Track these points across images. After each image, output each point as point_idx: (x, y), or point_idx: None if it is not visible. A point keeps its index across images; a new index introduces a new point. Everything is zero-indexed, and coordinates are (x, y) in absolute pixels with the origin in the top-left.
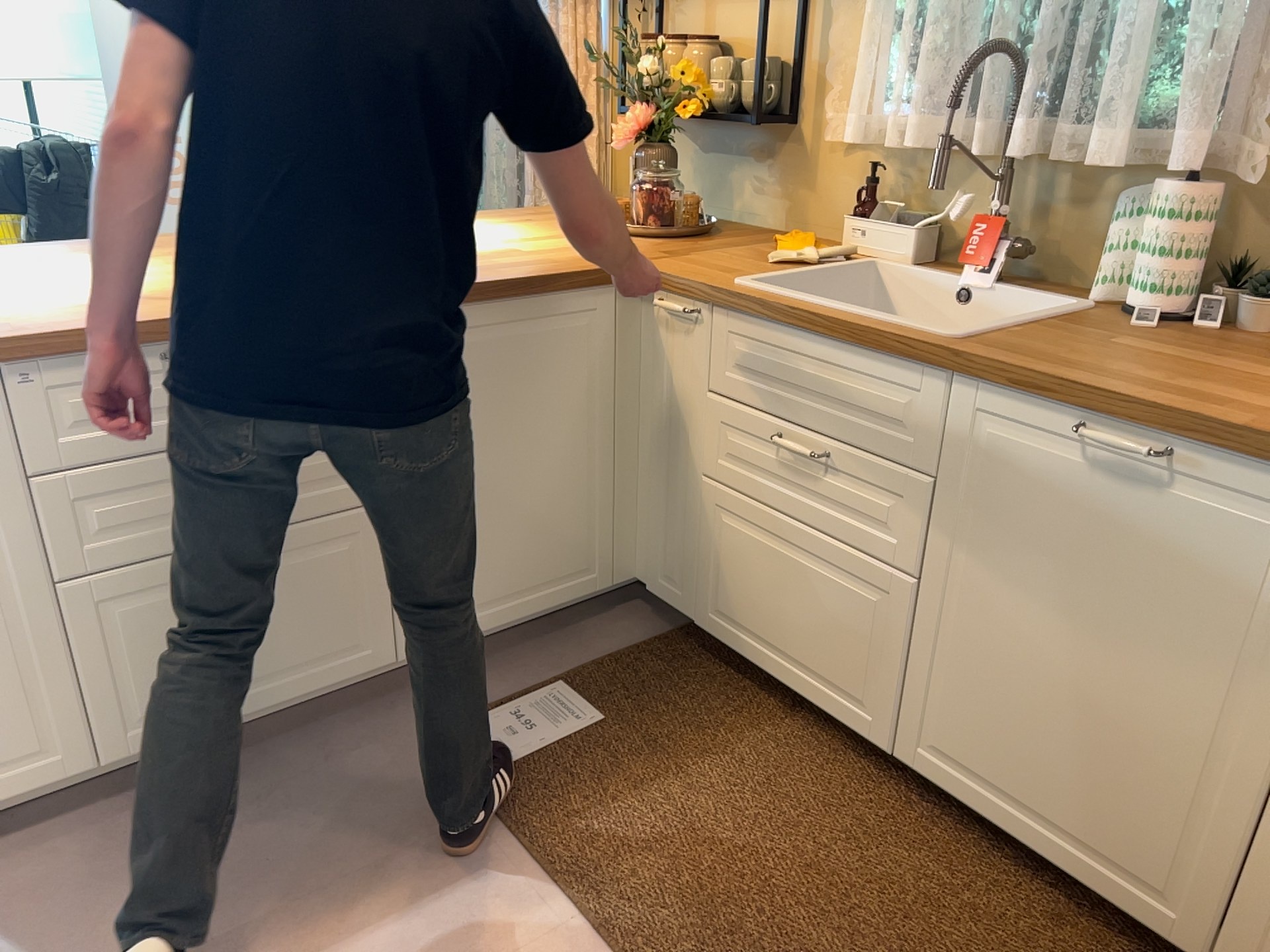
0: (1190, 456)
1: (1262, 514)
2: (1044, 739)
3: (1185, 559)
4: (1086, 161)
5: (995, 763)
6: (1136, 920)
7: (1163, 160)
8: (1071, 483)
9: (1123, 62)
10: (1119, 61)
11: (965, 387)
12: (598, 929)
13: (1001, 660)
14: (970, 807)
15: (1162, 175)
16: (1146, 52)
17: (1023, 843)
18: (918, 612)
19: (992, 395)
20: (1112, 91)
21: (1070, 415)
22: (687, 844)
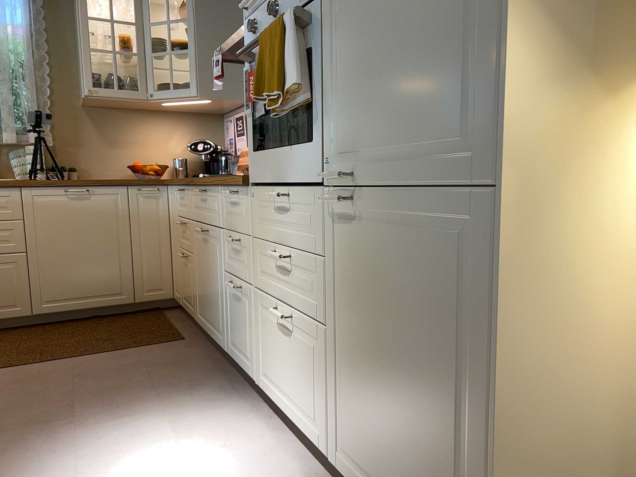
0: (92, 189)
1: (110, 196)
2: (80, 275)
3: (98, 212)
4: (0, 143)
5: (68, 291)
6: (117, 304)
7: (21, 142)
8: (66, 205)
9: (0, 116)
10: (7, 115)
11: (27, 190)
12: (8, 368)
13: (61, 261)
14: (64, 311)
15: (22, 146)
16: (13, 113)
17: (83, 309)
18: (28, 263)
19: (36, 190)
20: (8, 122)
21: (60, 189)
22: (0, 354)
